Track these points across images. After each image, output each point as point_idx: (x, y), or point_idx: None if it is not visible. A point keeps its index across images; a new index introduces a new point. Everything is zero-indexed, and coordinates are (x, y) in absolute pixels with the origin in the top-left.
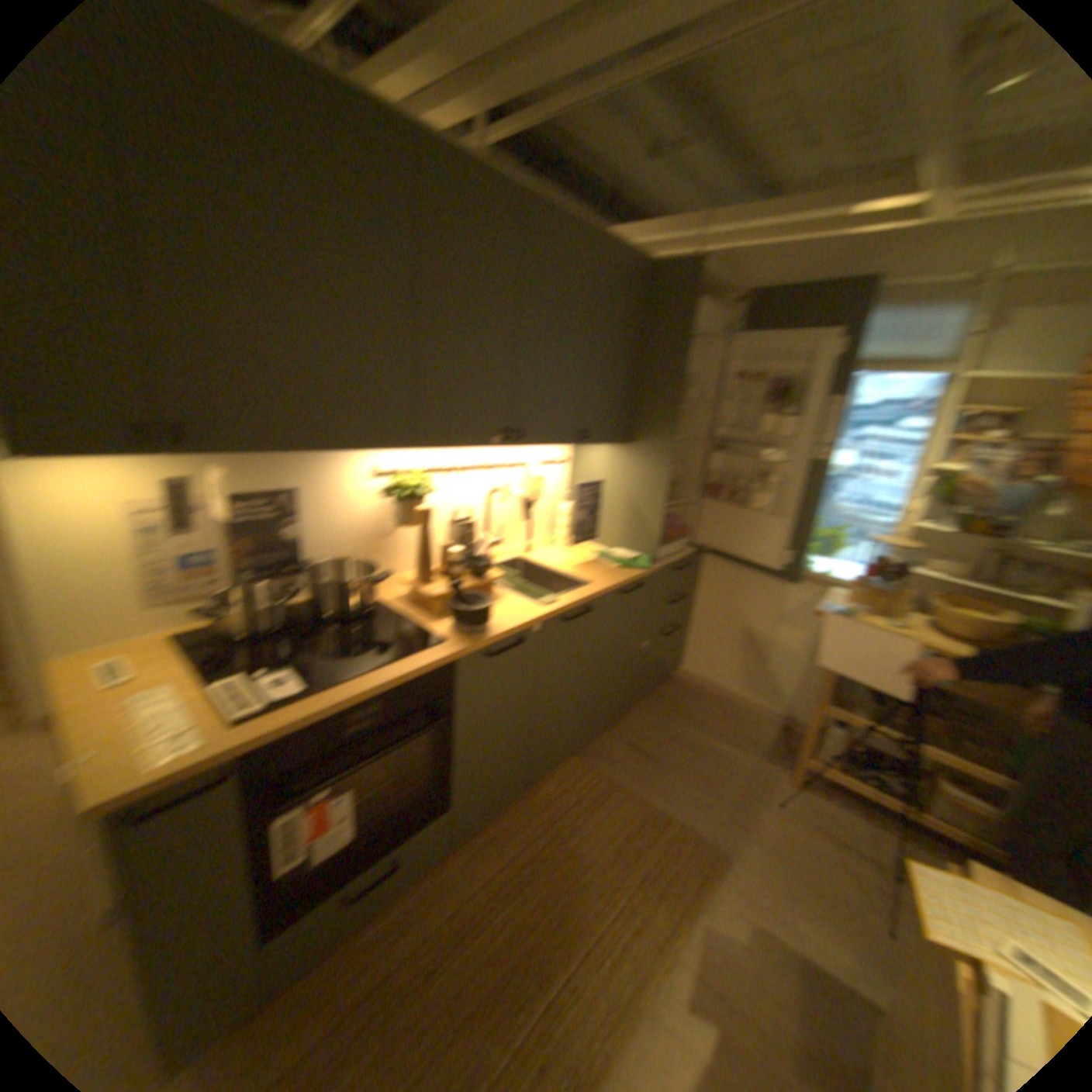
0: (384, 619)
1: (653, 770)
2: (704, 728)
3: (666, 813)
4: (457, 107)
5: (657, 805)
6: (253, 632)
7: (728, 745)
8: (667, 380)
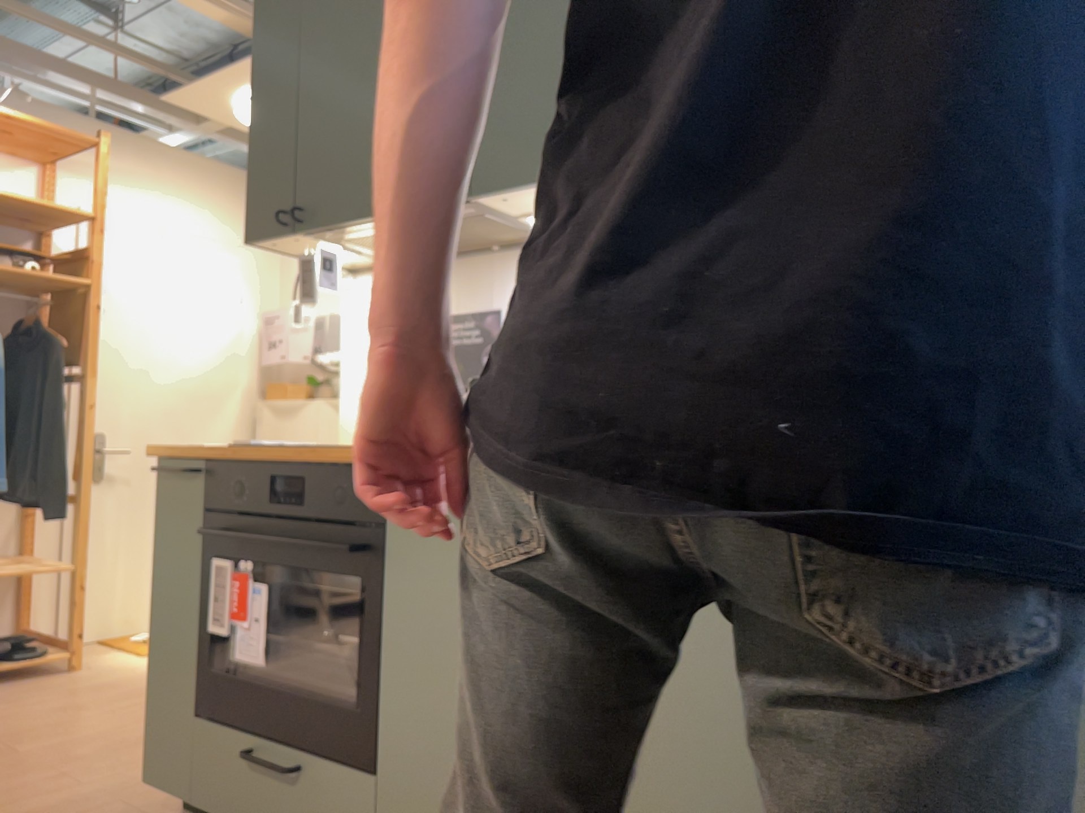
0: None
1: None
2: None
3: None
4: None
5: None
6: None
7: None
8: None
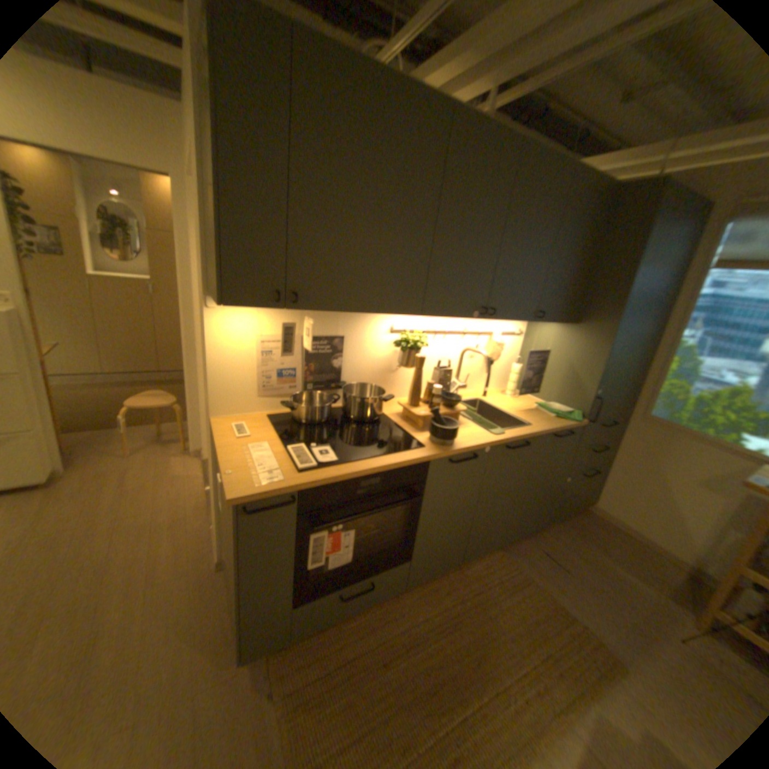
0: (388, 425)
1: (565, 578)
2: (615, 558)
3: (573, 614)
4: (481, 83)
5: (566, 605)
6: (314, 419)
7: (637, 577)
8: (621, 275)
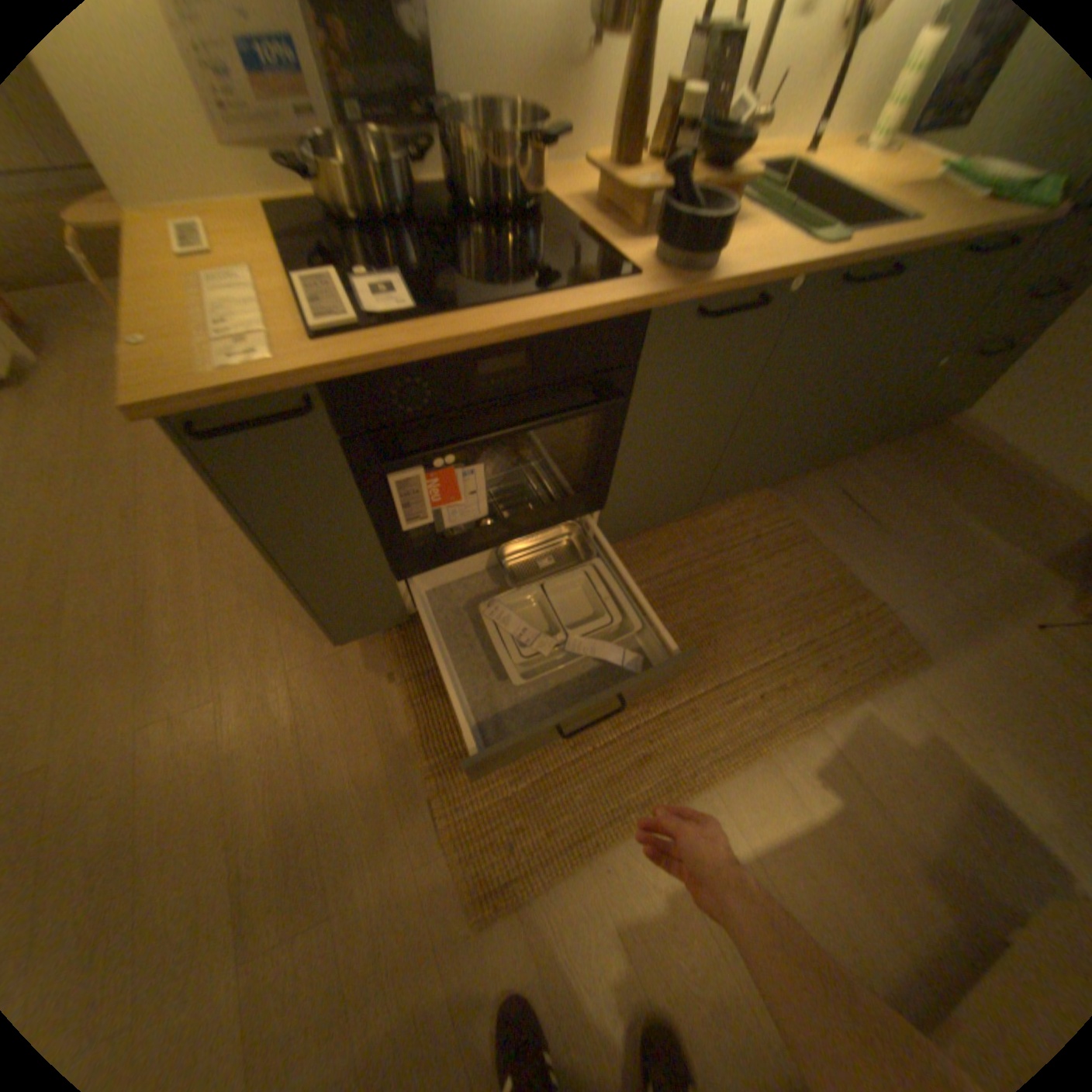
0: (556, 223)
1: (868, 531)
2: (968, 501)
3: (867, 584)
4: None
5: (858, 572)
6: (368, 208)
7: (996, 531)
8: None
